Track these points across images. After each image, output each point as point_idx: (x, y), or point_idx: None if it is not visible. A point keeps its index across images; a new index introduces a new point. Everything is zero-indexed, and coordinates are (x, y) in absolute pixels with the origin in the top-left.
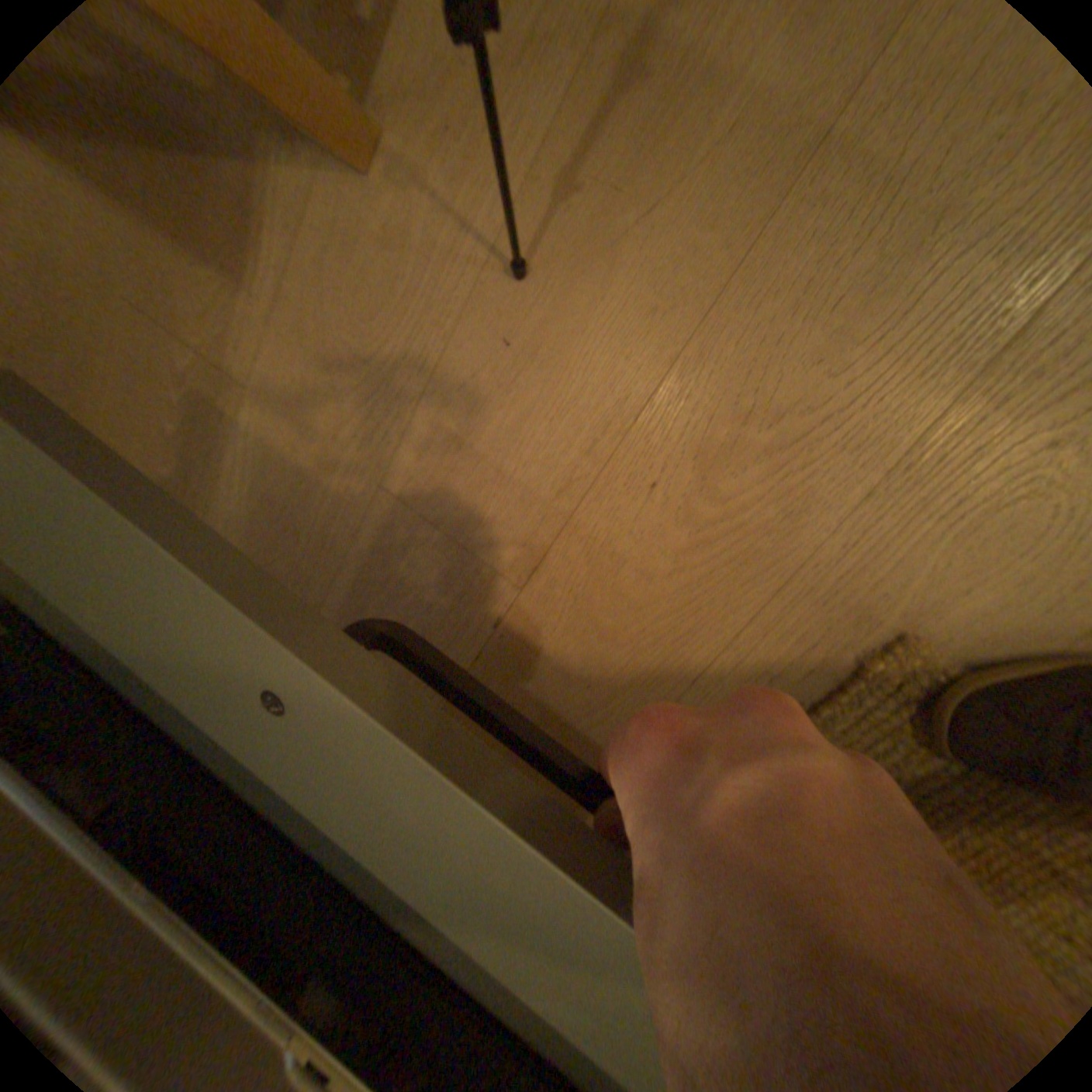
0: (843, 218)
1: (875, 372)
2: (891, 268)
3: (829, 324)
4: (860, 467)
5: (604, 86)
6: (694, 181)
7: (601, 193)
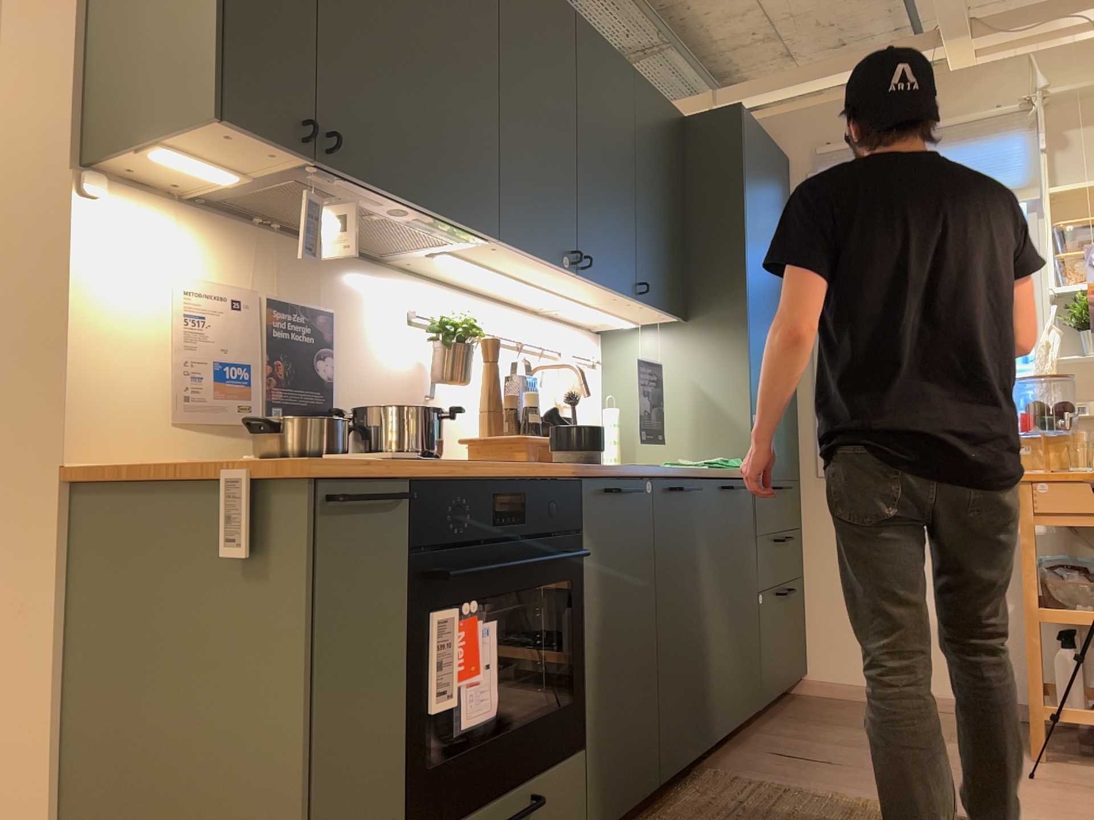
0: (1092, 813)
1: (1061, 819)
2: (1088, 818)
3: (1066, 813)
4: (1035, 819)
5: (1086, 787)
6: (1079, 797)
7: (1062, 787)
